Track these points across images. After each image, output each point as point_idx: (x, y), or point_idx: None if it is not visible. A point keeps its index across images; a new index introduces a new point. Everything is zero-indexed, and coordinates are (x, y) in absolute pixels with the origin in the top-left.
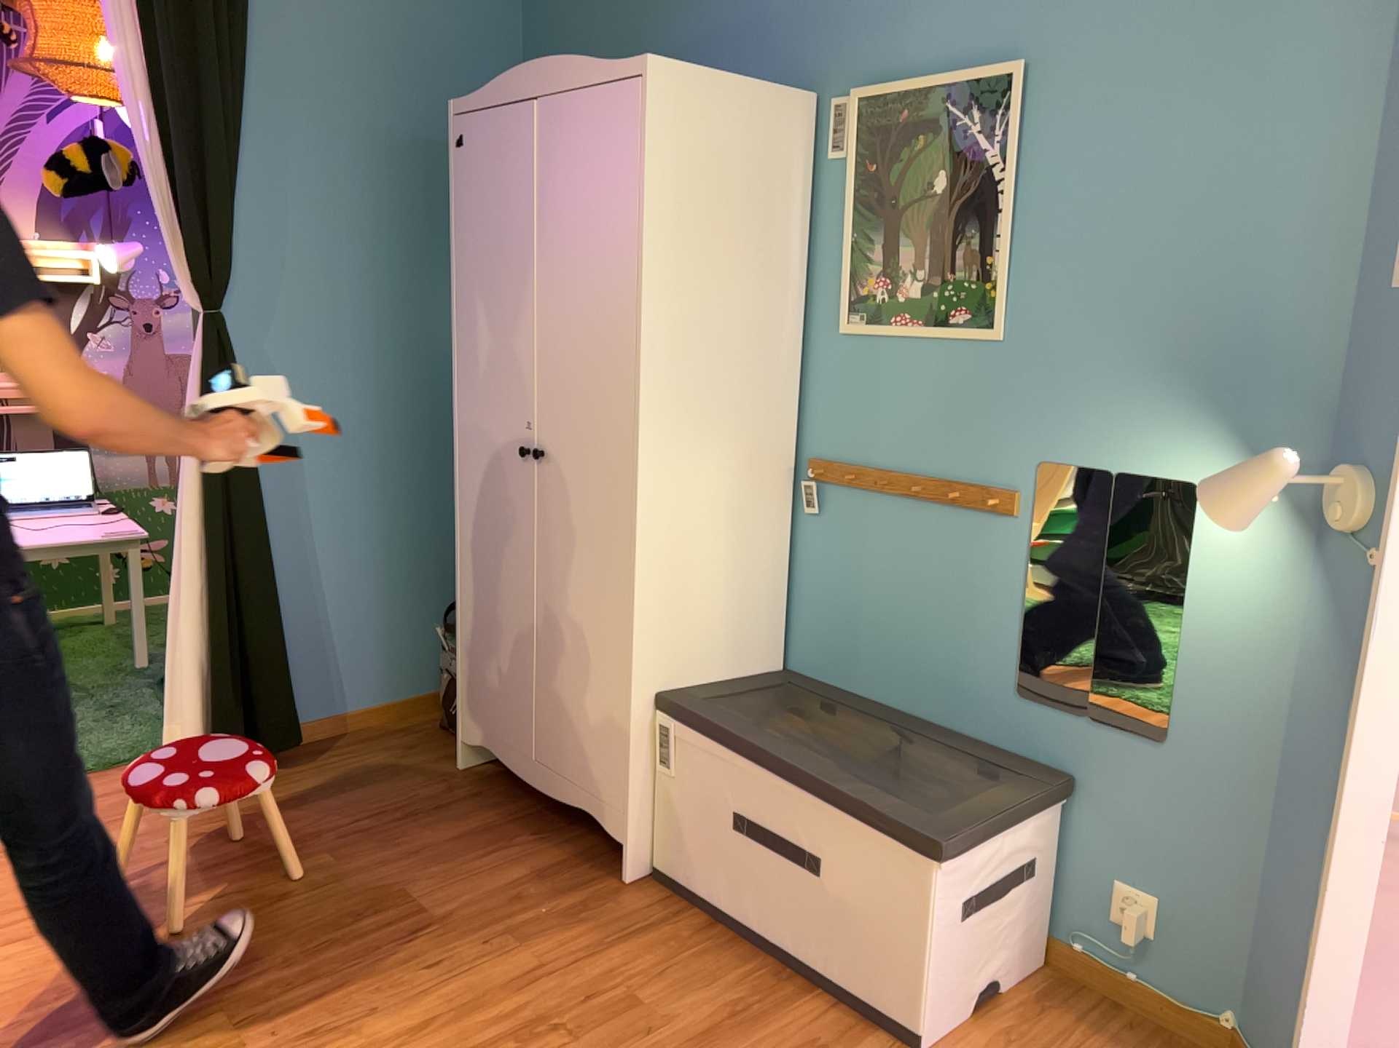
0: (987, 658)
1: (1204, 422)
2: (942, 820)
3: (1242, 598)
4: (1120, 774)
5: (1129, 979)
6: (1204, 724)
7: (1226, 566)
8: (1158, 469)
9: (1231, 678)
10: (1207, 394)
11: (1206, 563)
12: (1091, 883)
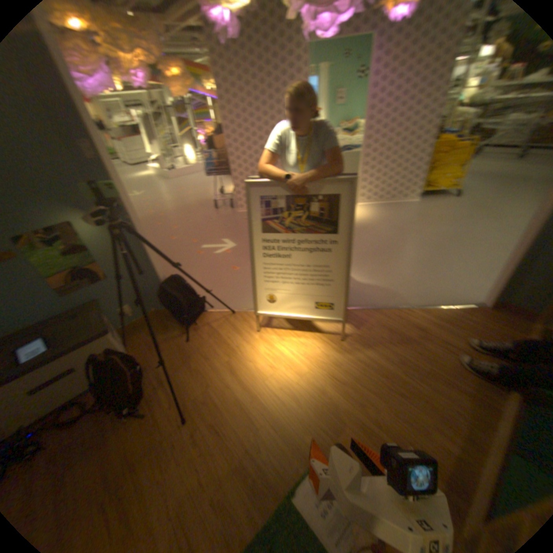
0: (40, 297)
1: (55, 205)
2: (90, 330)
3: (97, 240)
4: (100, 292)
5: (132, 322)
6: (109, 269)
7: (89, 236)
8: (51, 222)
9: (108, 257)
10: (50, 198)
11: (84, 237)
12: (111, 315)
